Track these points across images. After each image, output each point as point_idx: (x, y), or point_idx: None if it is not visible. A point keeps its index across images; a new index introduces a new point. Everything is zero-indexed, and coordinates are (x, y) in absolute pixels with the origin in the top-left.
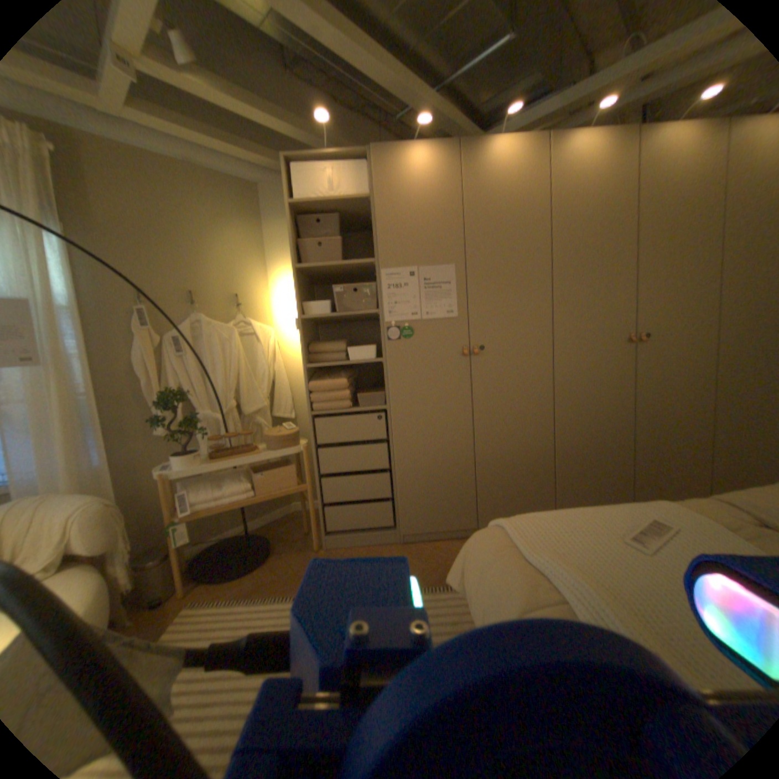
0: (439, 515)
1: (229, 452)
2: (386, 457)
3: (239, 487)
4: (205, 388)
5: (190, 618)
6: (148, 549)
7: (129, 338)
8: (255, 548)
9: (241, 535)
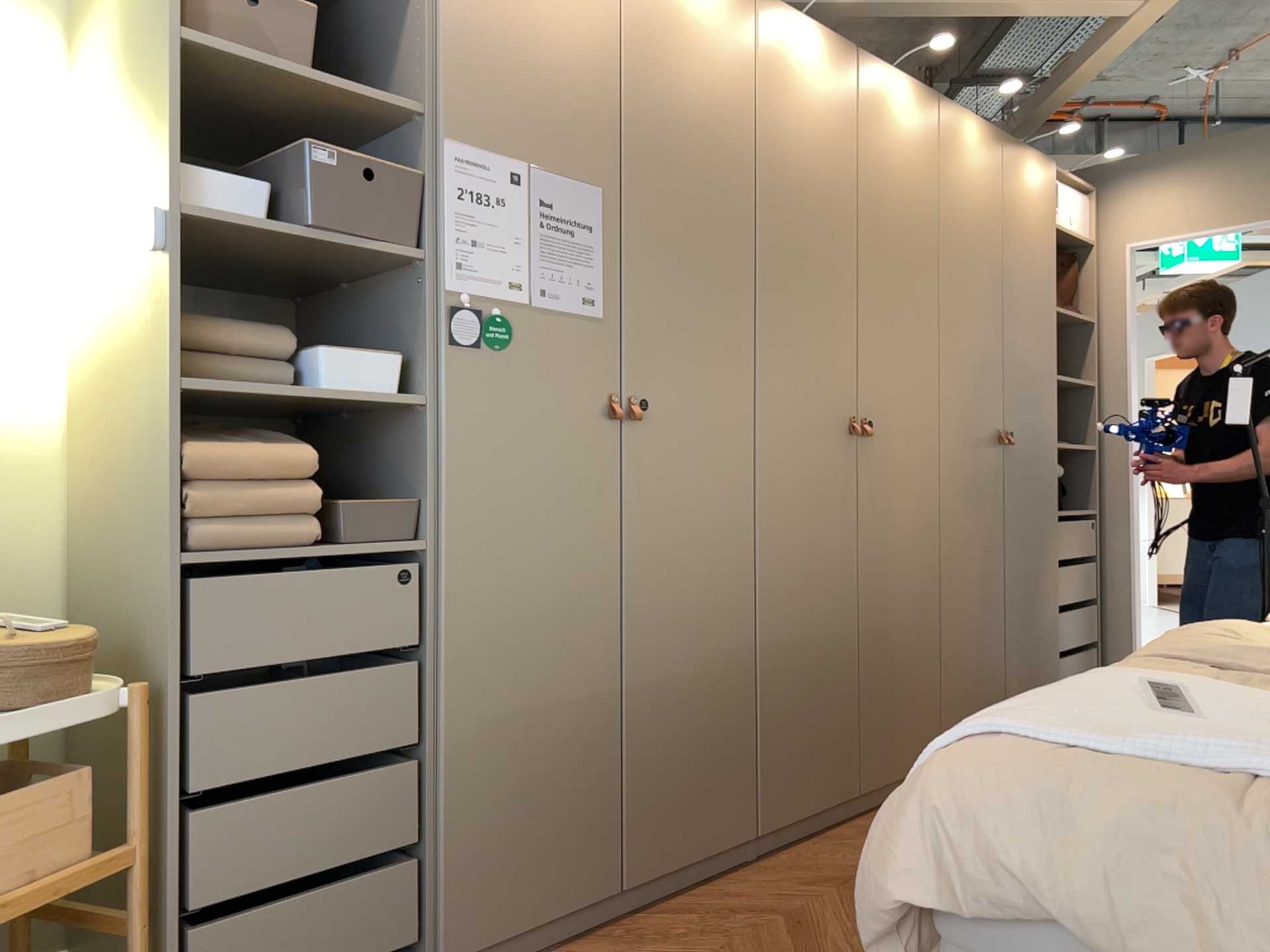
0: (544, 874)
1: None
2: (415, 710)
3: None
4: None
5: None
6: None
7: None
8: None
9: None
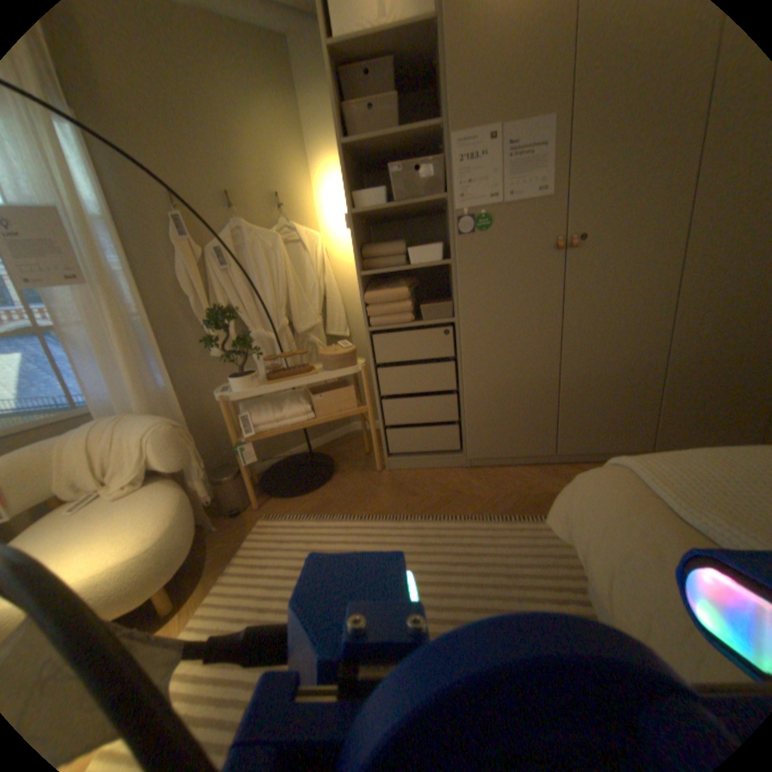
0: (512, 440)
1: (286, 373)
2: (454, 377)
3: (300, 409)
4: (256, 305)
5: (267, 528)
6: (223, 463)
7: (171, 251)
8: (320, 465)
9: (306, 452)
